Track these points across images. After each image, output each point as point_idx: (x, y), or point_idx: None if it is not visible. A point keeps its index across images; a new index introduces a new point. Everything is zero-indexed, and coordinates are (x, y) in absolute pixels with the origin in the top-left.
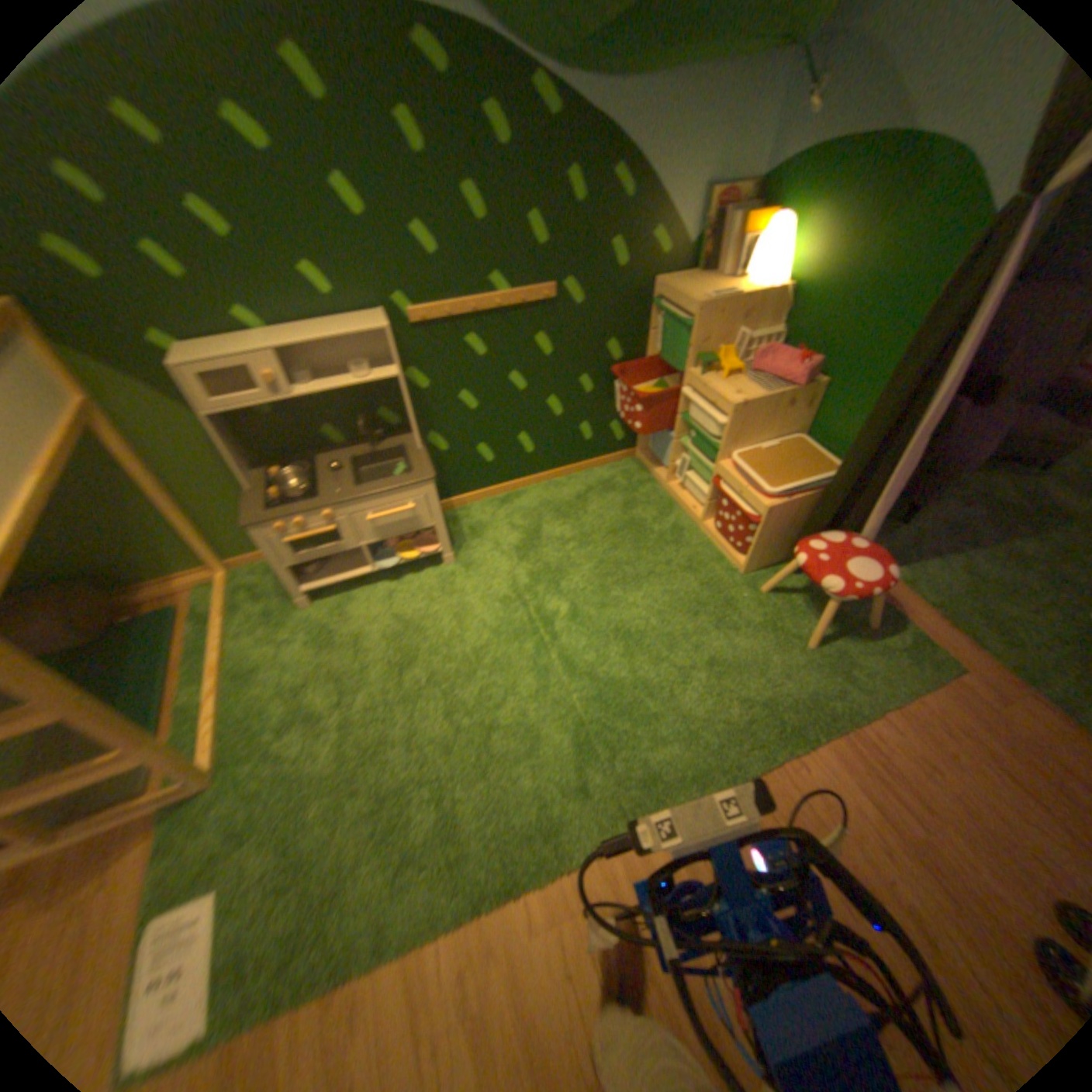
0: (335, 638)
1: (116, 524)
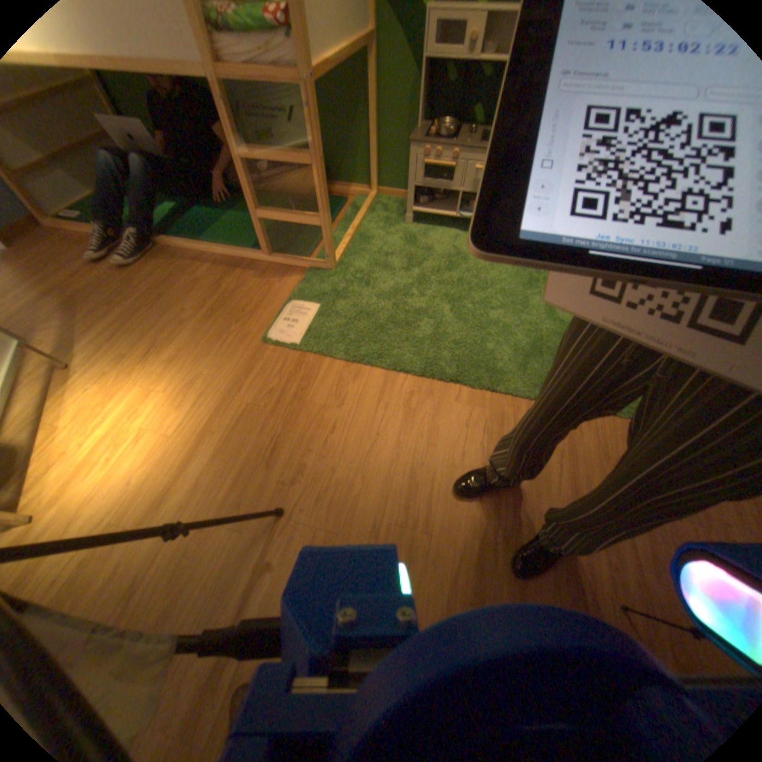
0: (414, 241)
1: (342, 133)
